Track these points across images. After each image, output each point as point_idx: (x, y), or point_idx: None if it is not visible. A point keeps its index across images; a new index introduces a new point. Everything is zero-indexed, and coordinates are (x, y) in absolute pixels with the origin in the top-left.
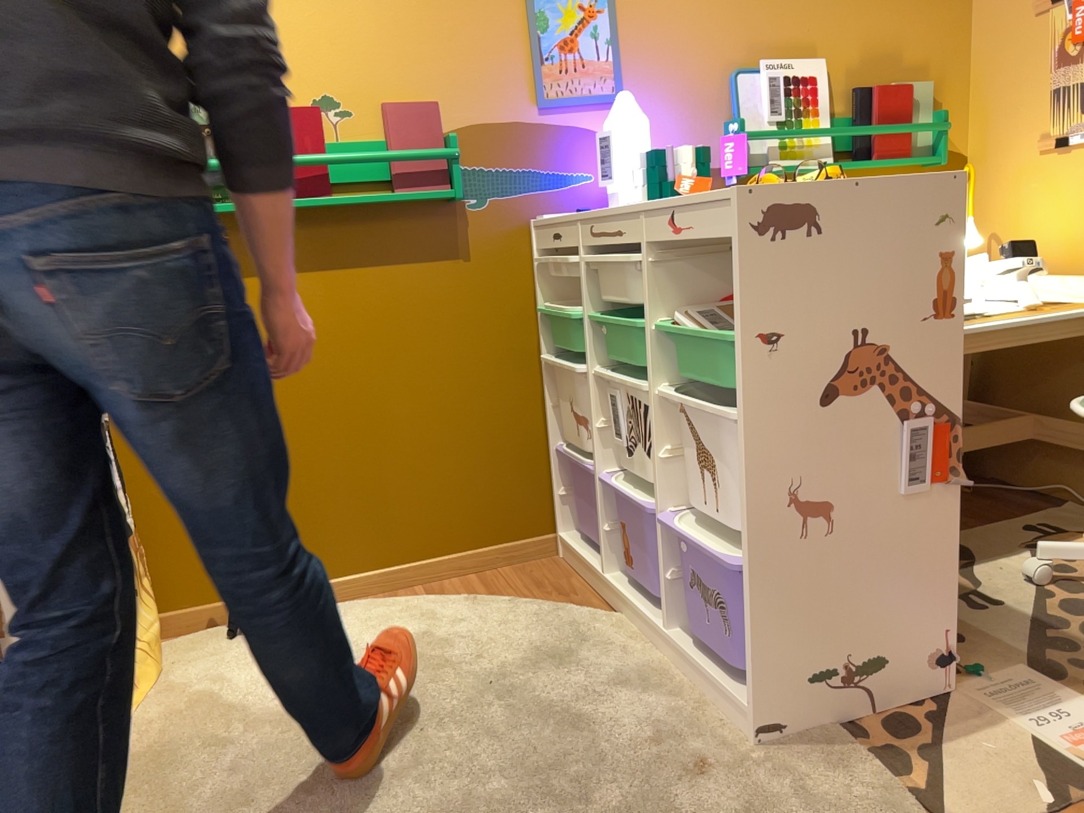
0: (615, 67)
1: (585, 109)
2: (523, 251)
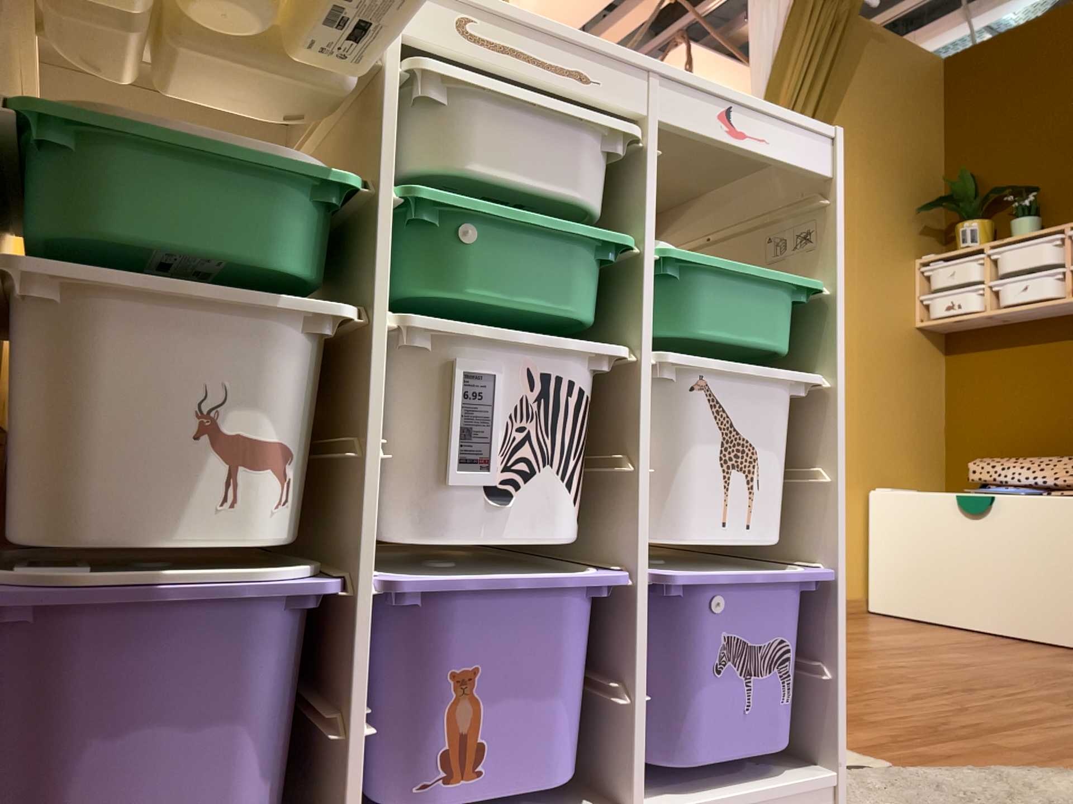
0: None
1: None
2: None
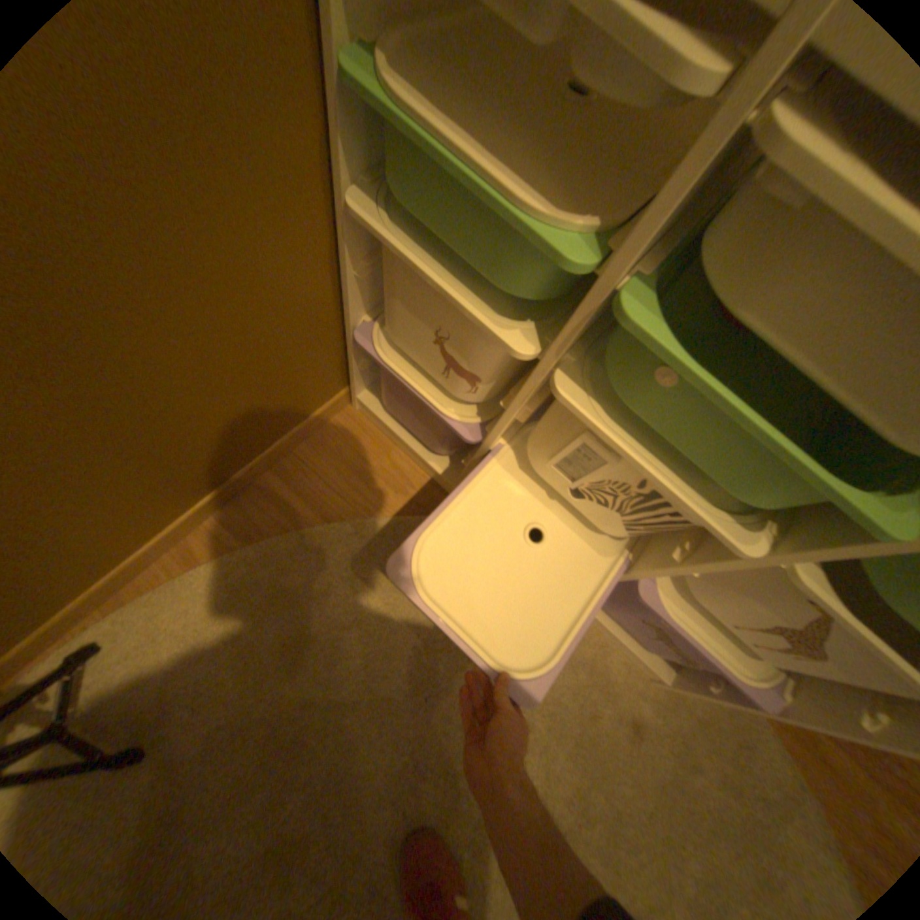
0: None
1: None
2: None
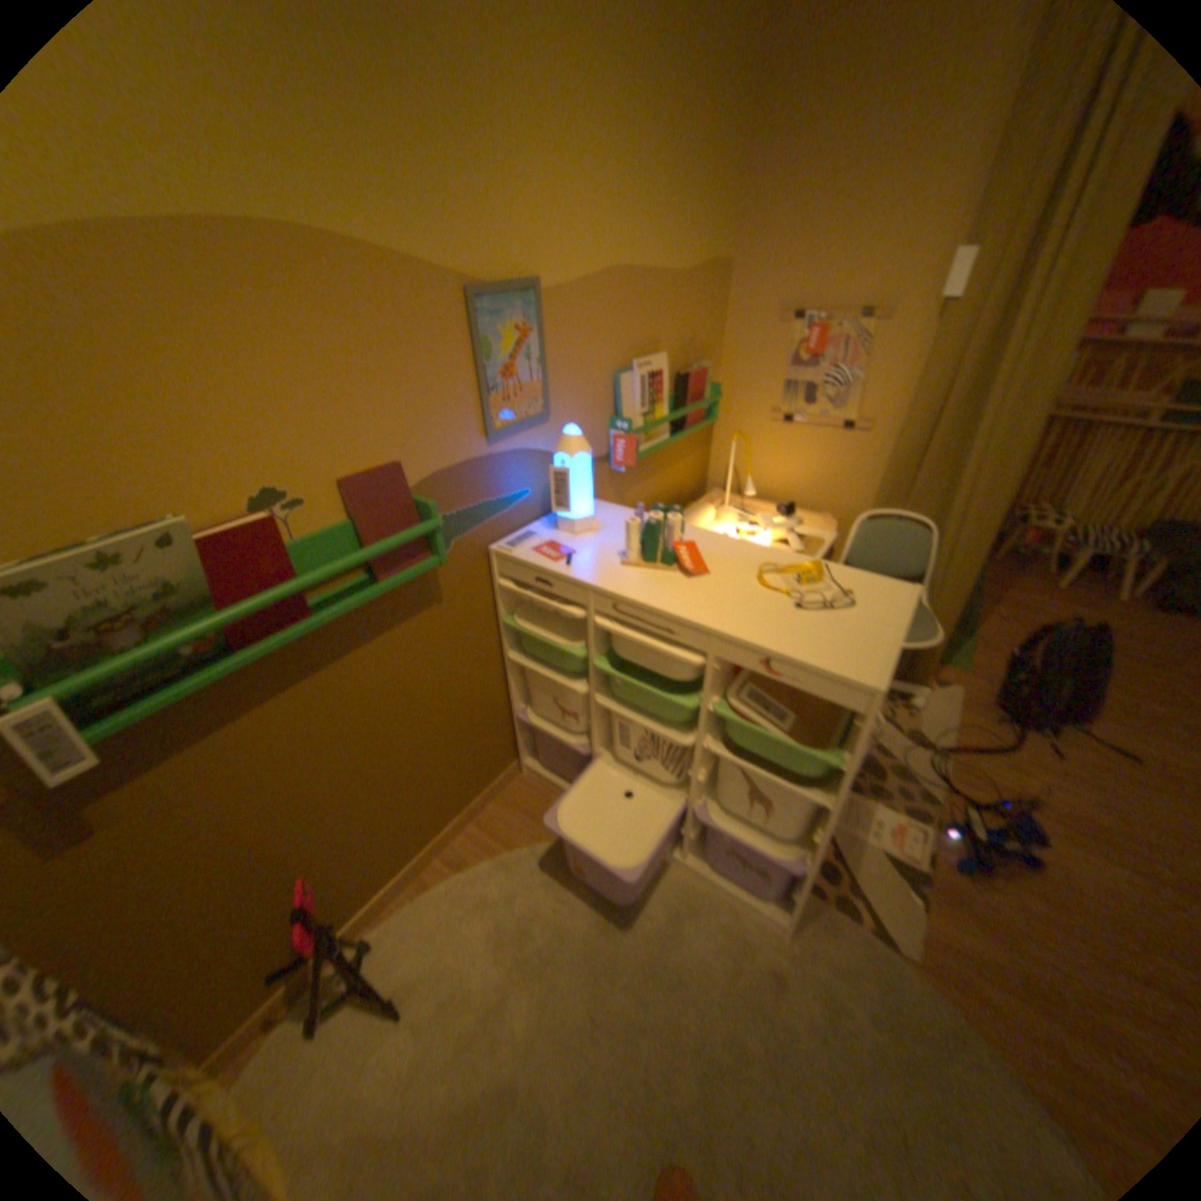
0: (545, 387)
1: (524, 432)
2: (484, 577)
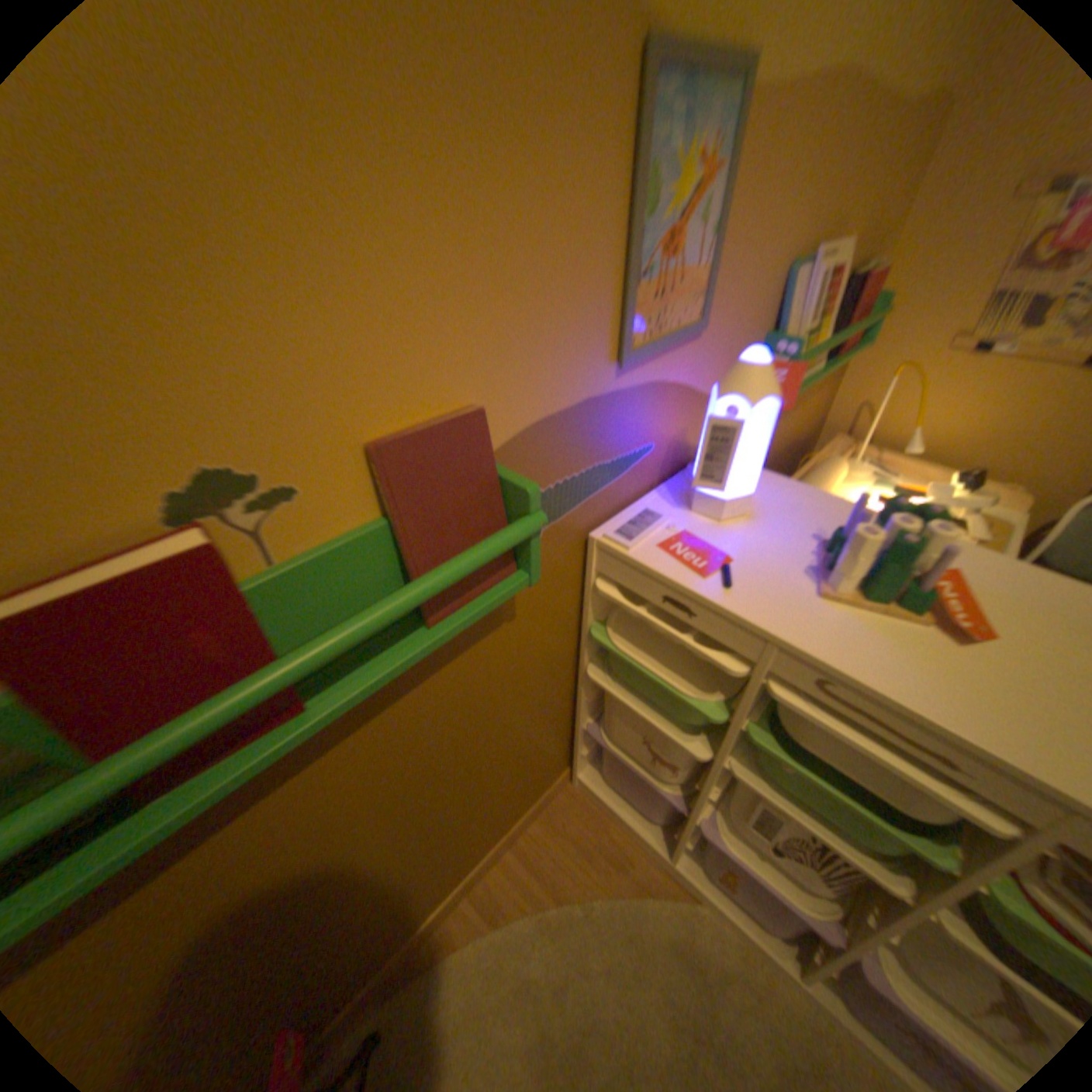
0: (715, 273)
1: (669, 350)
2: (574, 571)
